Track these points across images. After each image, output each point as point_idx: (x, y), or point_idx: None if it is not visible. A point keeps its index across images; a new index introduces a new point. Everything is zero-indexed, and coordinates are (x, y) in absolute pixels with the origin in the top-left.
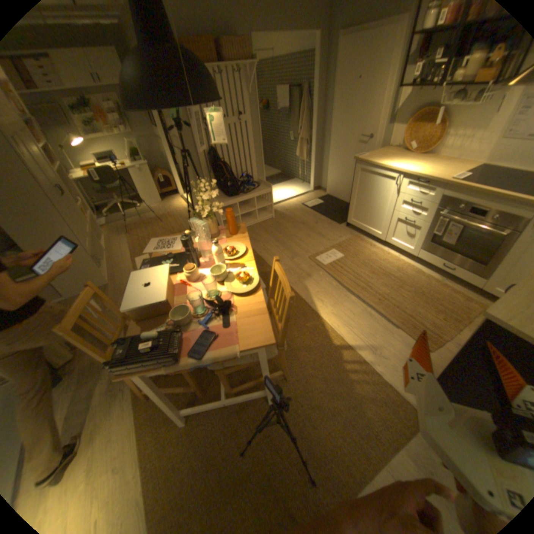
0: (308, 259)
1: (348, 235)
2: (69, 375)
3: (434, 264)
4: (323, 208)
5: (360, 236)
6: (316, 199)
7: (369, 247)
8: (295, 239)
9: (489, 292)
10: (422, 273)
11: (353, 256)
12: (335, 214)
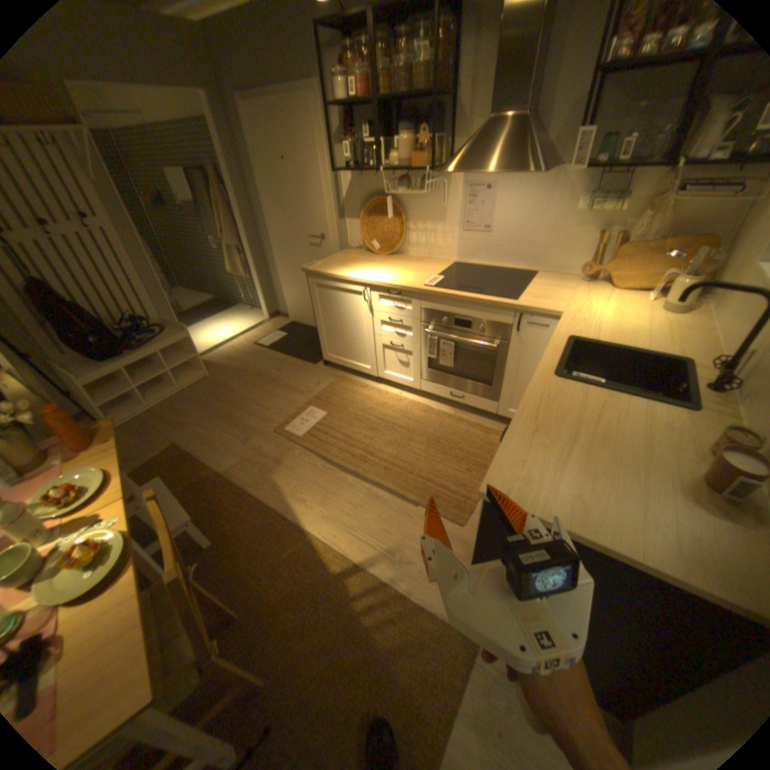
0: (274, 433)
1: (330, 378)
2: None
3: (441, 395)
4: (288, 343)
5: (347, 376)
6: (276, 332)
7: (360, 391)
8: (250, 405)
9: (504, 416)
10: (431, 410)
11: (341, 409)
12: (306, 349)
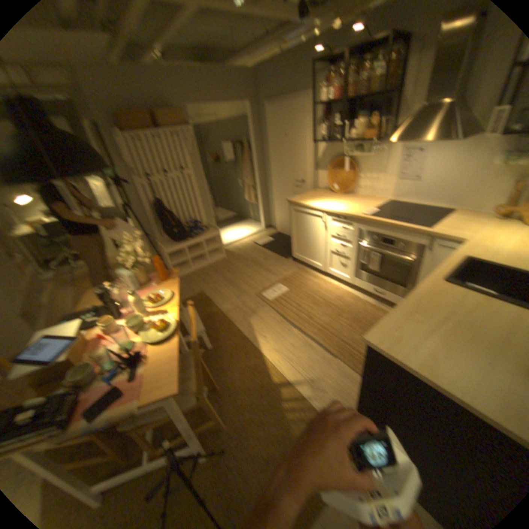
0: (256, 296)
1: (295, 269)
2: None
3: (368, 291)
4: (273, 245)
5: (306, 270)
6: (268, 238)
7: (313, 280)
8: (246, 278)
9: None
10: (359, 300)
11: (298, 289)
12: (284, 250)
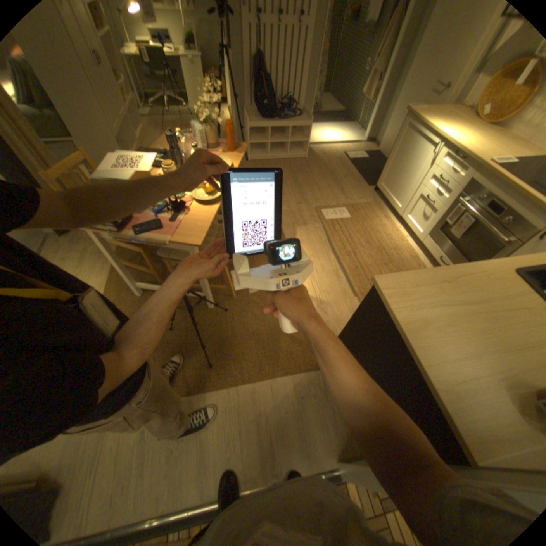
0: (314, 209)
1: (370, 200)
2: (75, 232)
3: (432, 255)
4: (363, 164)
5: (381, 205)
6: (362, 152)
7: (381, 218)
8: (314, 187)
9: None
10: (416, 260)
11: (359, 221)
12: (371, 174)
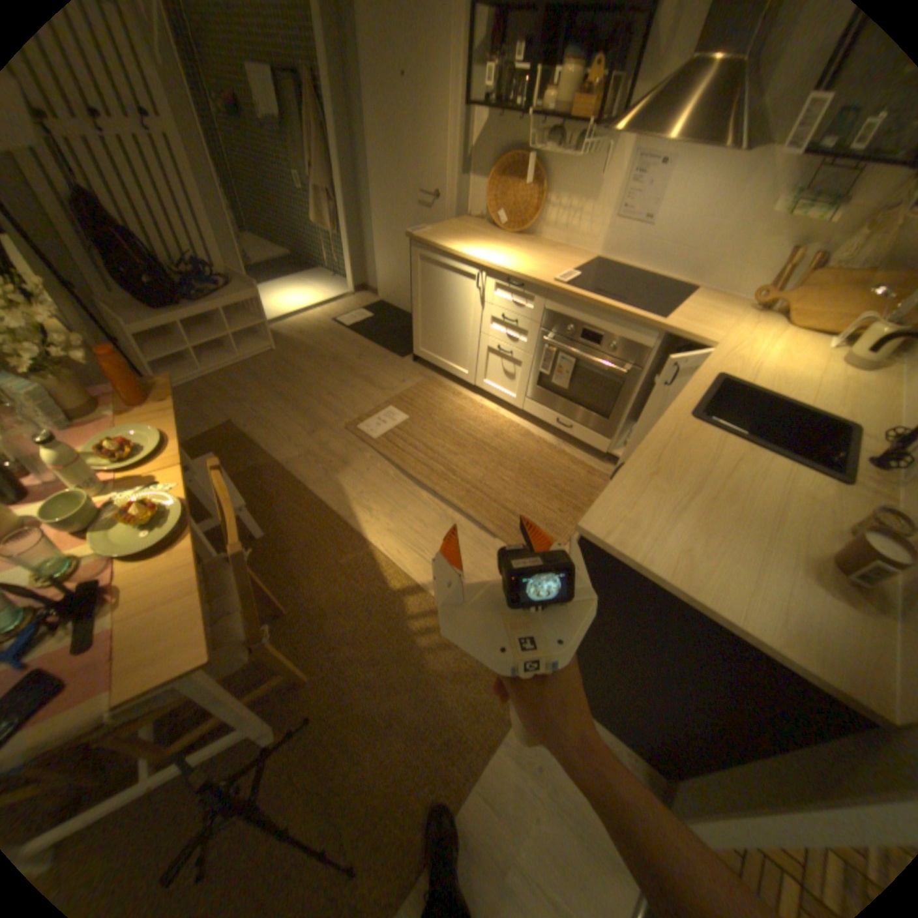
0: (345, 430)
1: (418, 378)
2: None
3: (545, 421)
4: (372, 327)
5: (437, 379)
6: (359, 310)
7: (451, 399)
8: (320, 392)
9: (615, 458)
10: (530, 436)
11: (425, 417)
12: (394, 338)
